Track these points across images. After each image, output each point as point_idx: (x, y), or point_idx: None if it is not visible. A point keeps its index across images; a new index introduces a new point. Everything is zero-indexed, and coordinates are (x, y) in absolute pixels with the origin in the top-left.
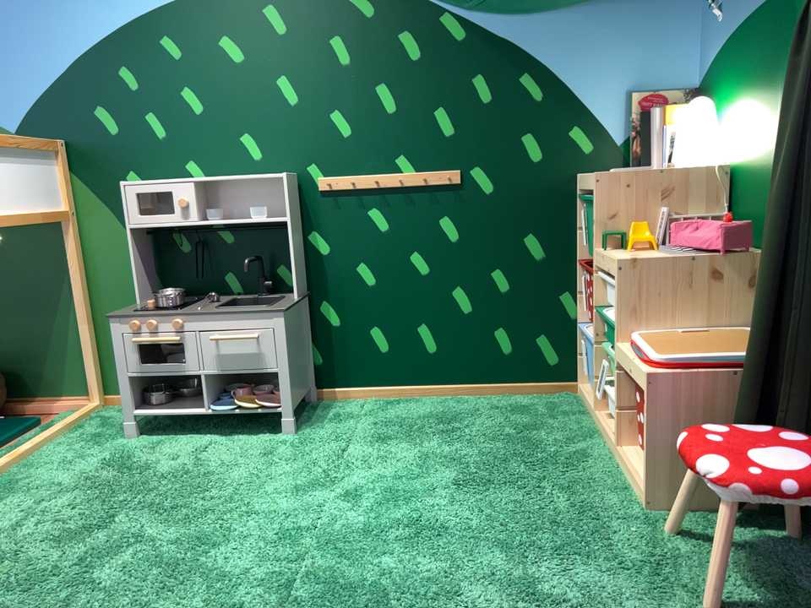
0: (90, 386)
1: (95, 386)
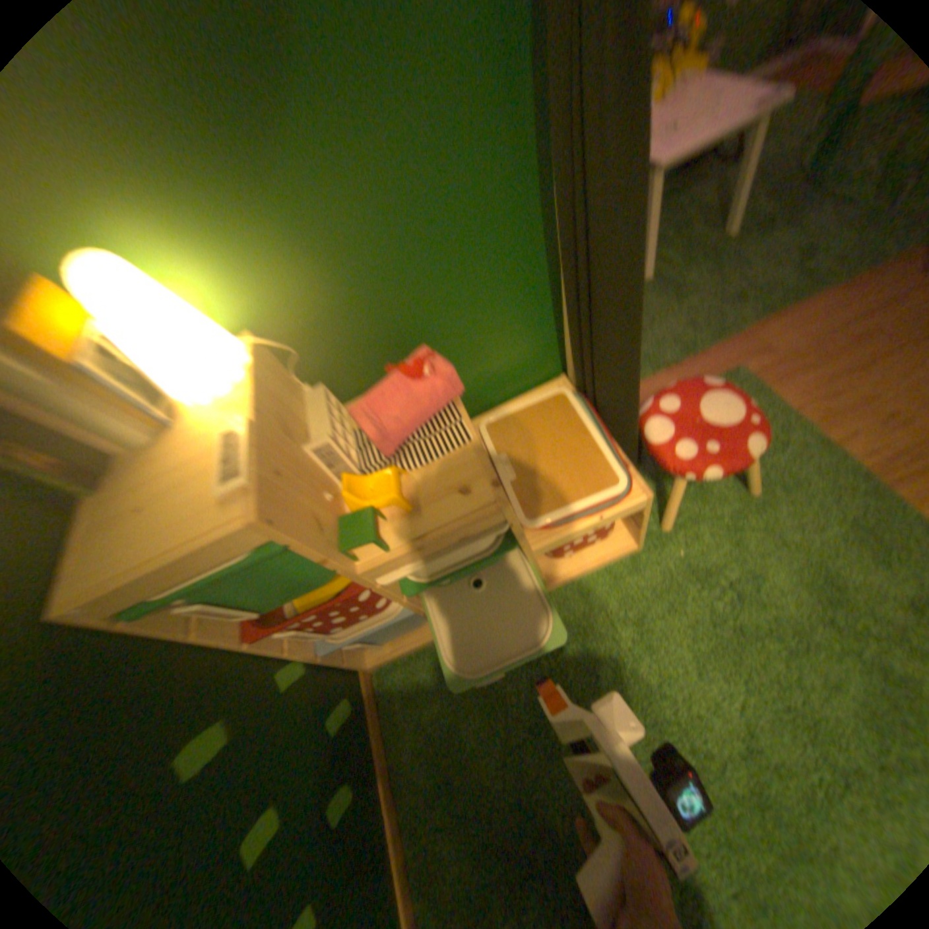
0: None
1: None
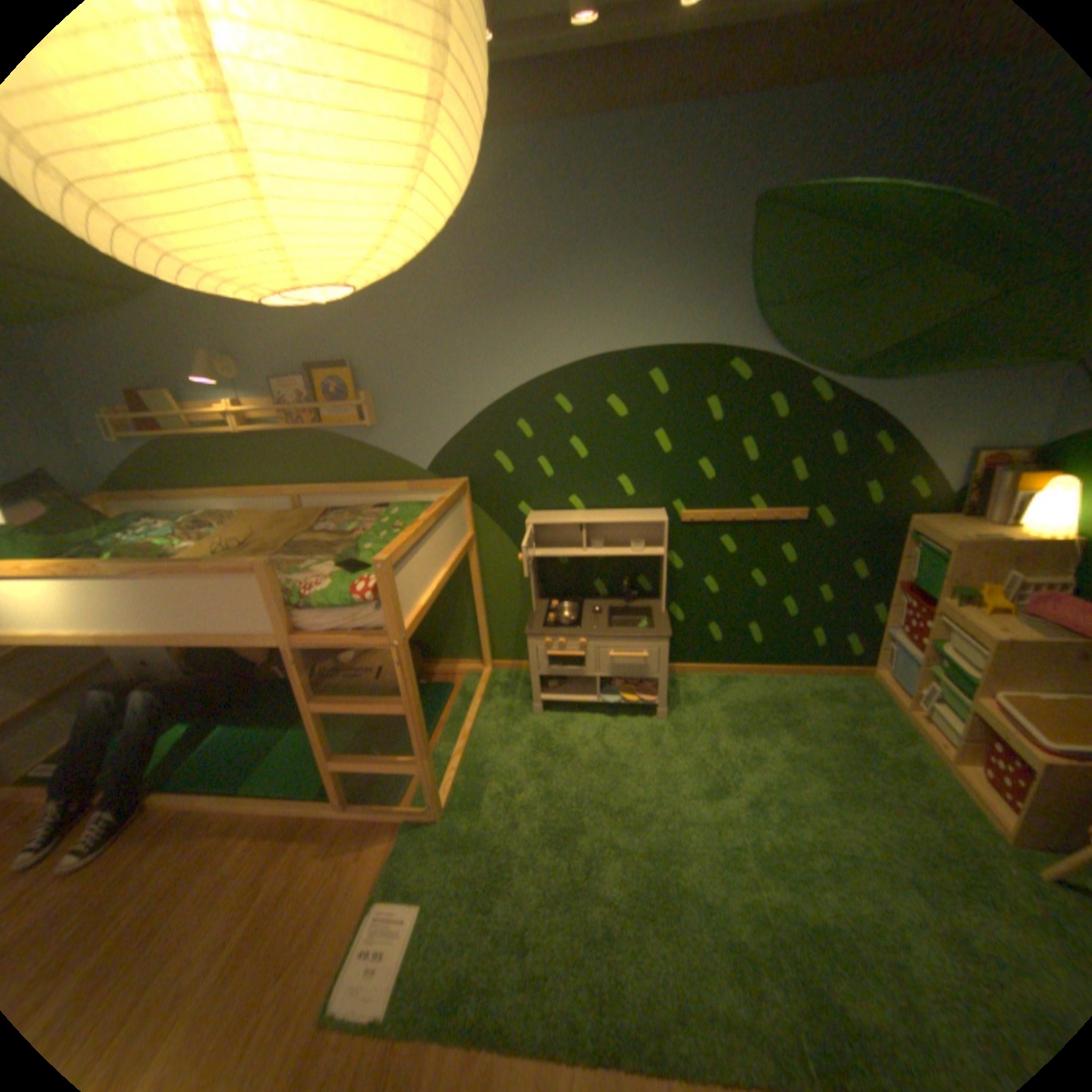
0: (484, 658)
1: (488, 659)
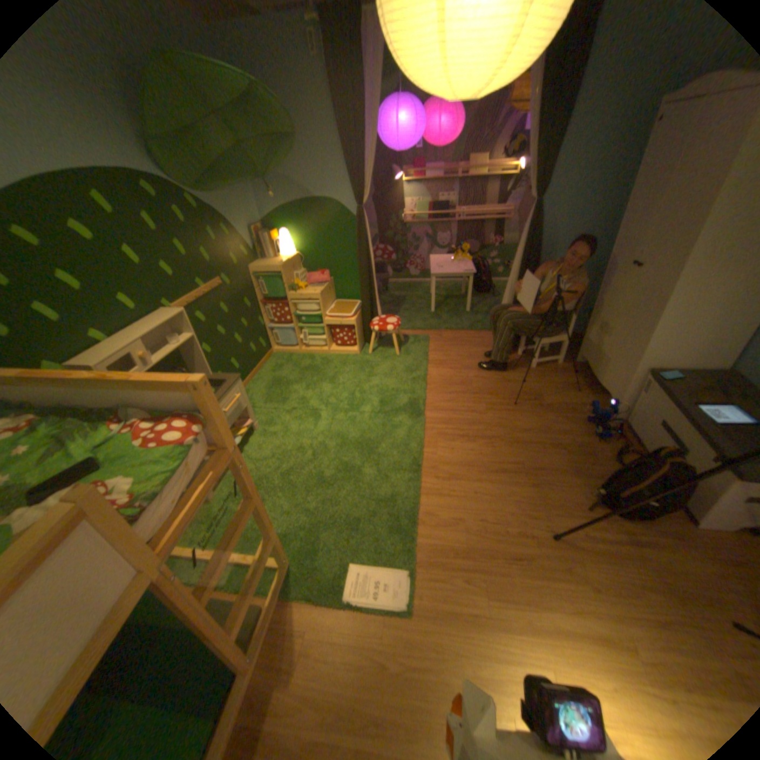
0: None
1: None
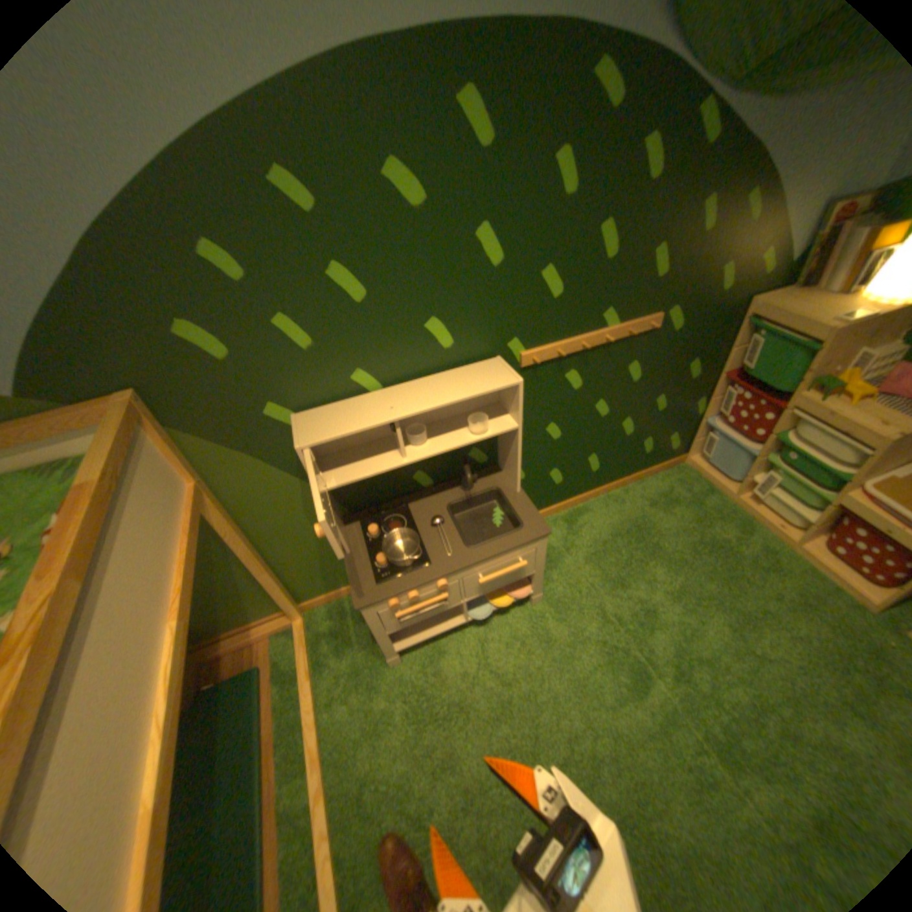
0: (288, 612)
1: (293, 611)
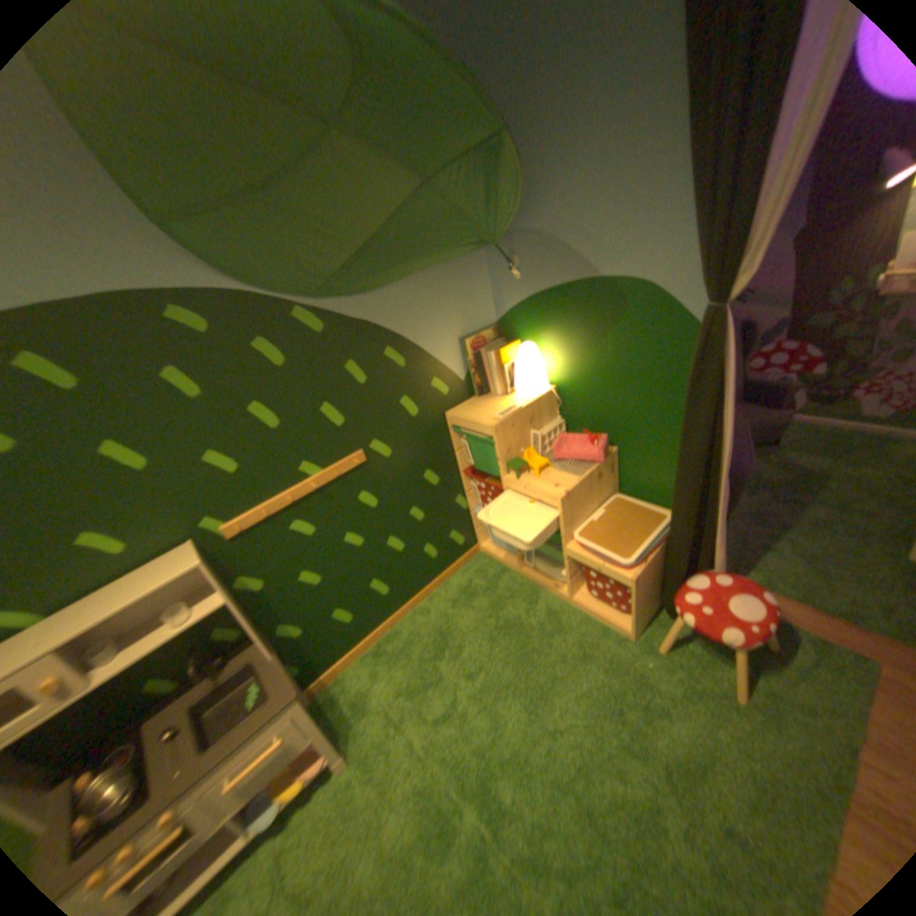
0: None
1: None
